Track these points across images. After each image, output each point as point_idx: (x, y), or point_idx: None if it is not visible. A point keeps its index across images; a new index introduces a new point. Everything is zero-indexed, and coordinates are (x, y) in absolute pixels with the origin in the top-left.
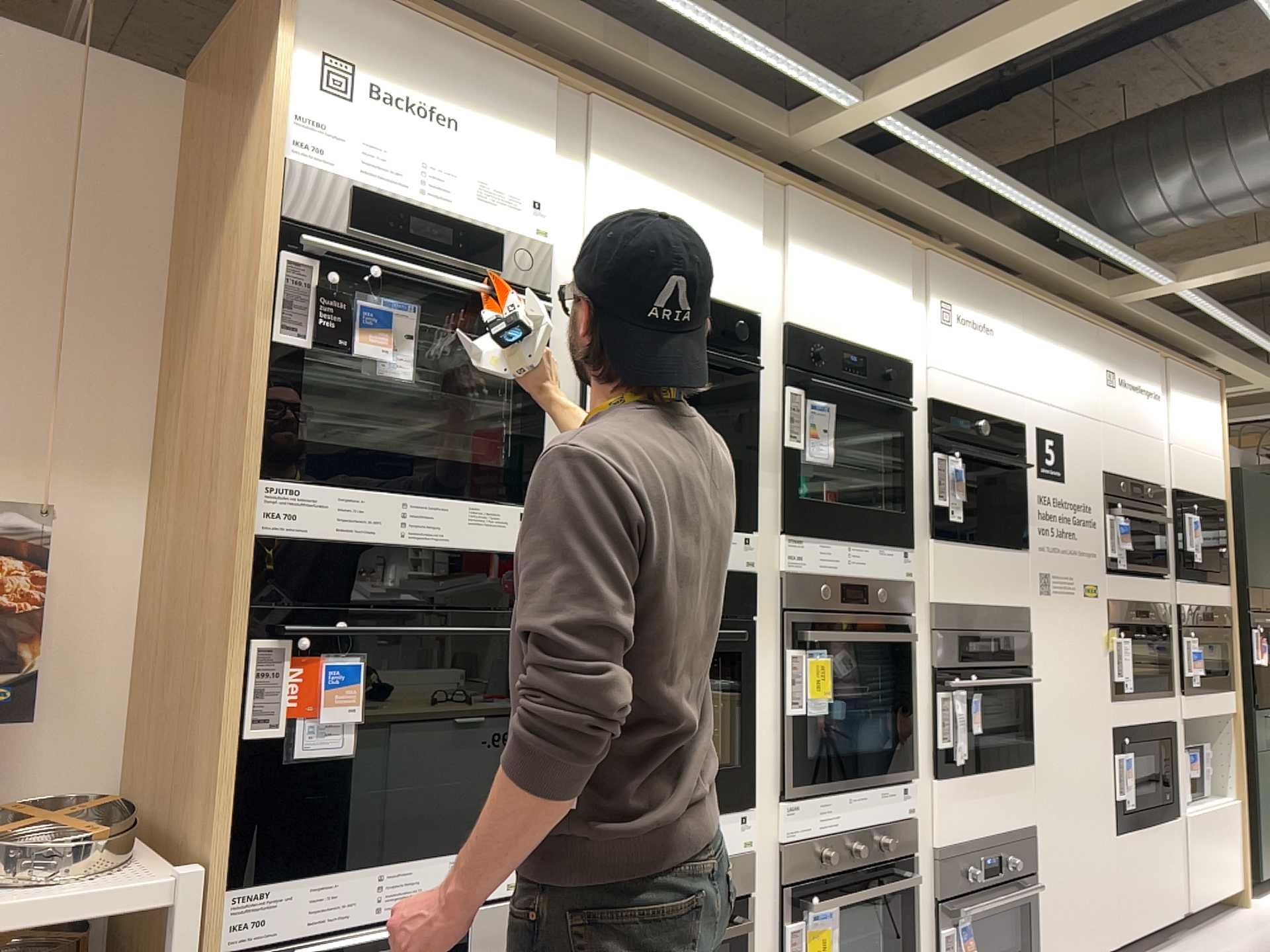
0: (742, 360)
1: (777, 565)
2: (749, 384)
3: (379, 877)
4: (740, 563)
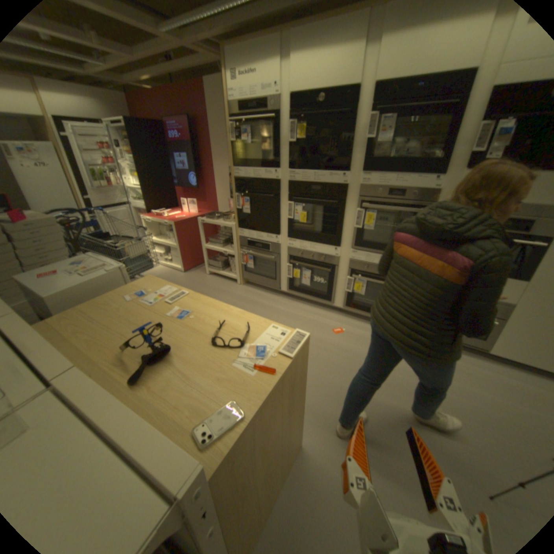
0: (350, 106)
1: (360, 184)
2: (353, 115)
3: (254, 236)
4: (341, 183)
